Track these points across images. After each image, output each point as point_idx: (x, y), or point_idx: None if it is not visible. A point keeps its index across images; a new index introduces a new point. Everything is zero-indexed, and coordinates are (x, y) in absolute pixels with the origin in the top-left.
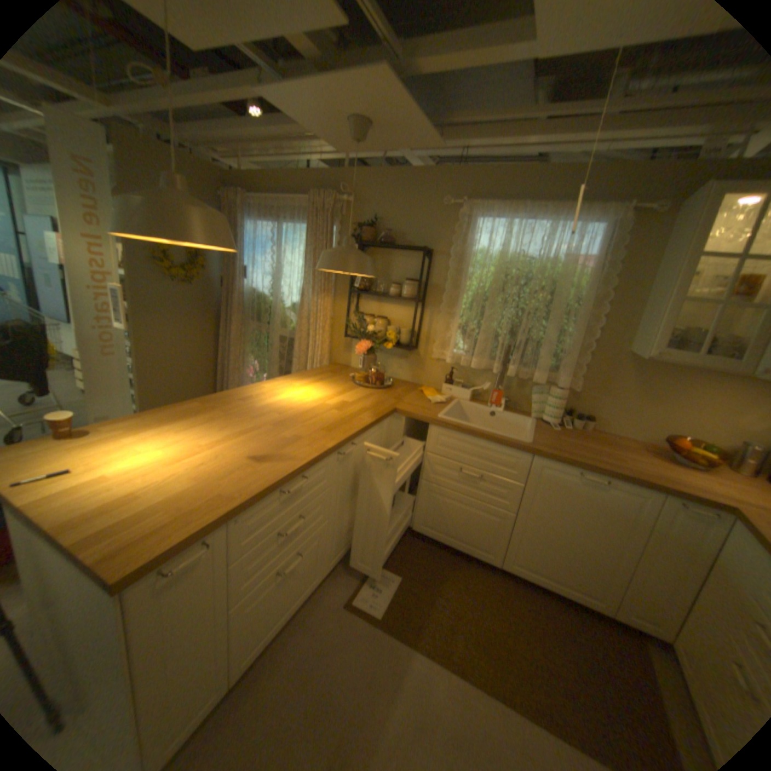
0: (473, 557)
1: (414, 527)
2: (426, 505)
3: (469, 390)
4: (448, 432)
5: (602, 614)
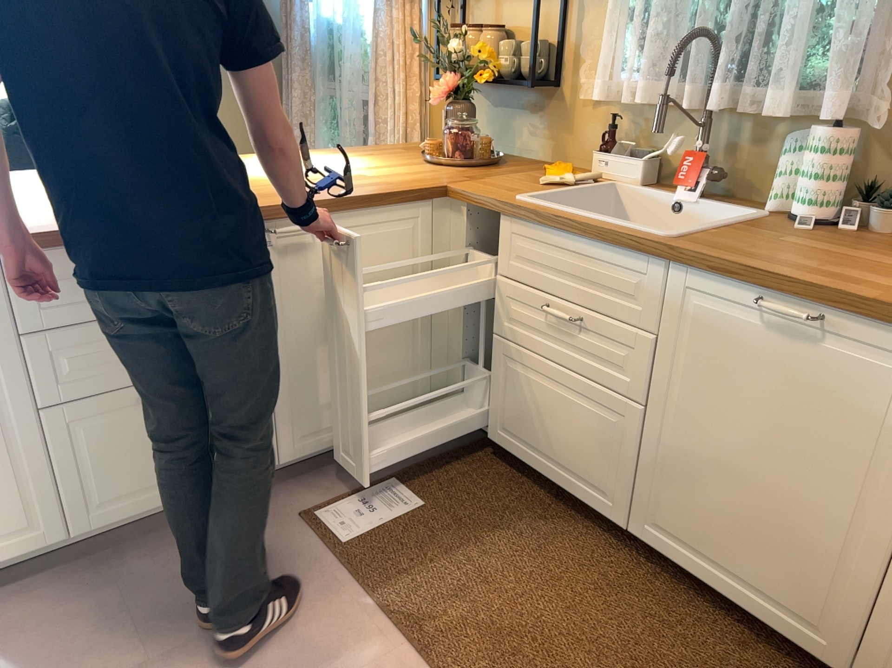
0: (579, 498)
1: (490, 431)
2: (503, 386)
3: (641, 160)
4: (525, 225)
5: (820, 660)
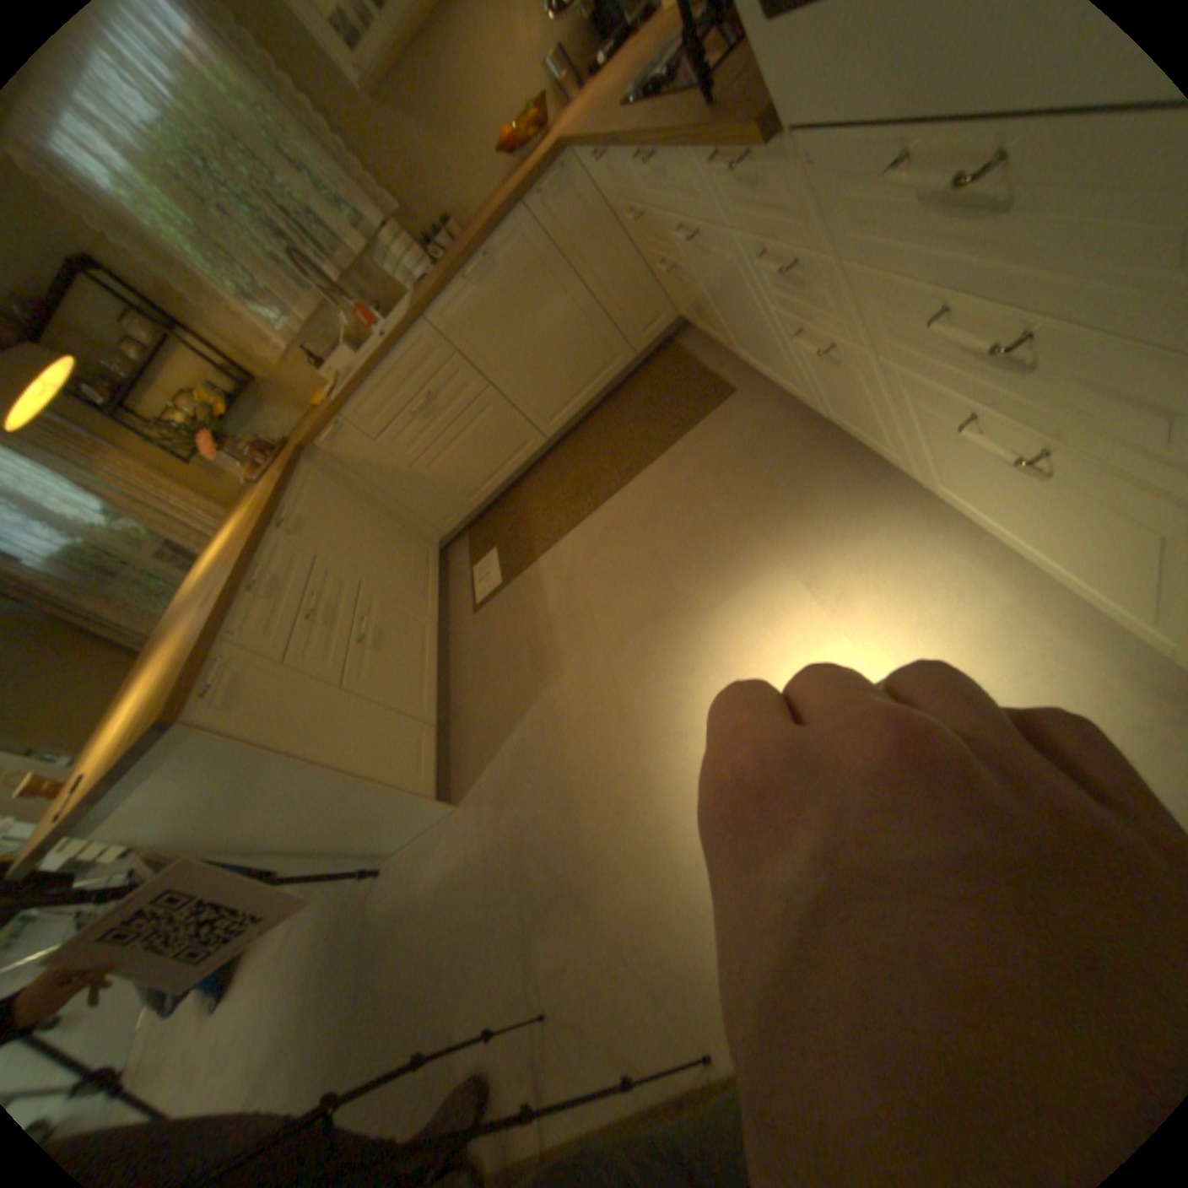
0: (525, 461)
1: (468, 508)
2: (446, 480)
3: (342, 344)
4: (357, 398)
5: (629, 363)
